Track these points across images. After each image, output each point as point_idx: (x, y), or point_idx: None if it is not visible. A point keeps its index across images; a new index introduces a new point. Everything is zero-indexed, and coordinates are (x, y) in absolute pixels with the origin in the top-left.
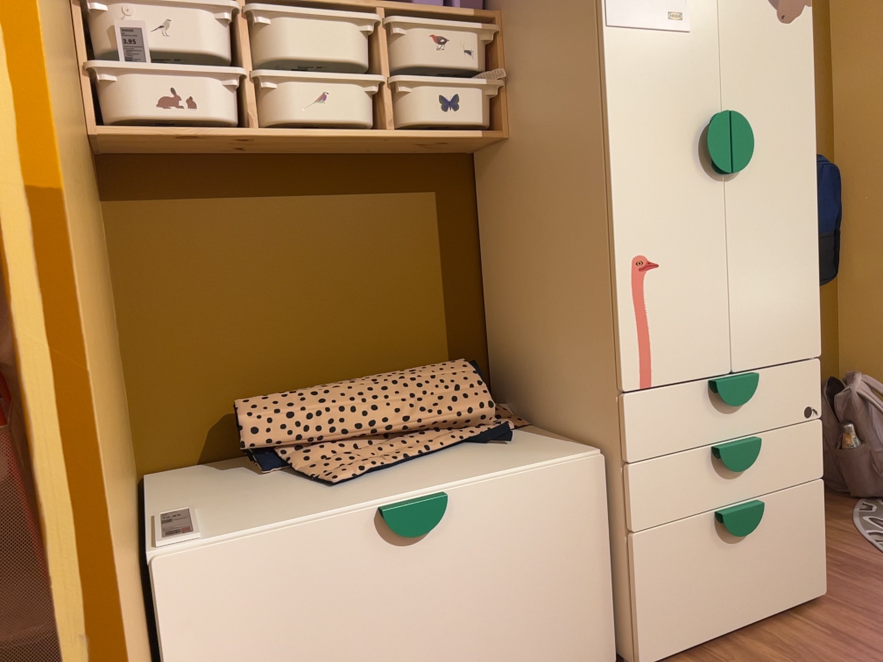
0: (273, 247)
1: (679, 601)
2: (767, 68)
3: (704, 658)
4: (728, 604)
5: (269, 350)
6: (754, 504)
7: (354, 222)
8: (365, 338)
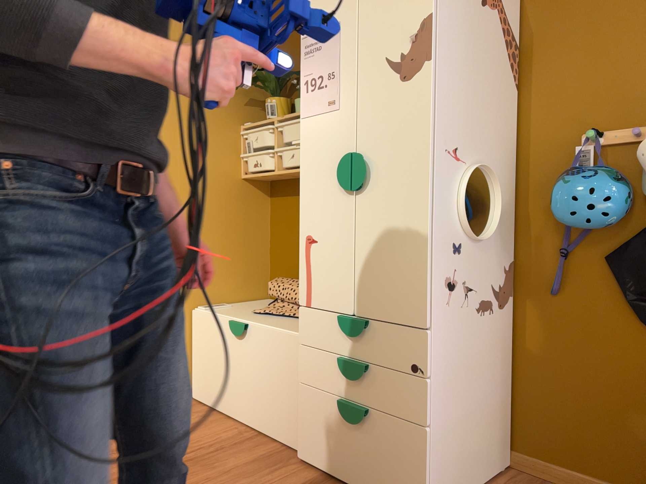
0: None
1: (317, 438)
2: (389, 116)
3: (319, 479)
4: (345, 465)
5: None
6: (358, 408)
7: None
8: None
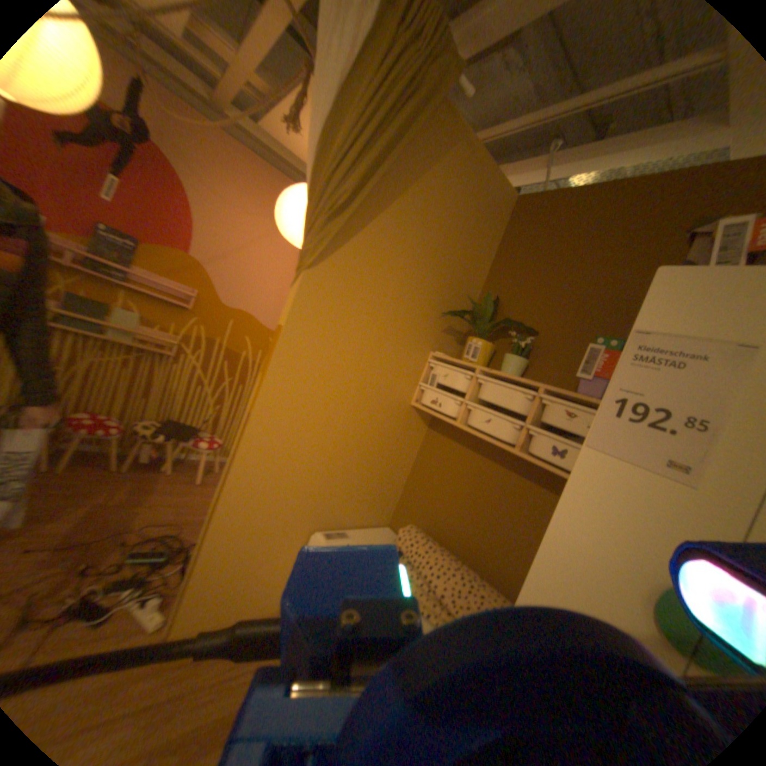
0: (469, 478)
1: None
2: None
3: None
4: None
5: (445, 520)
6: None
7: (511, 490)
8: (486, 551)
